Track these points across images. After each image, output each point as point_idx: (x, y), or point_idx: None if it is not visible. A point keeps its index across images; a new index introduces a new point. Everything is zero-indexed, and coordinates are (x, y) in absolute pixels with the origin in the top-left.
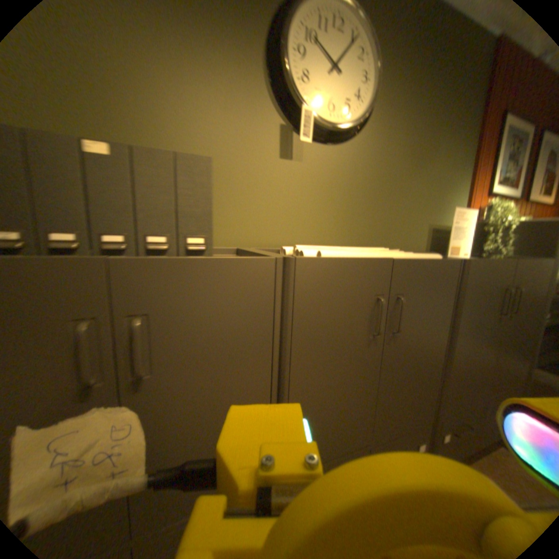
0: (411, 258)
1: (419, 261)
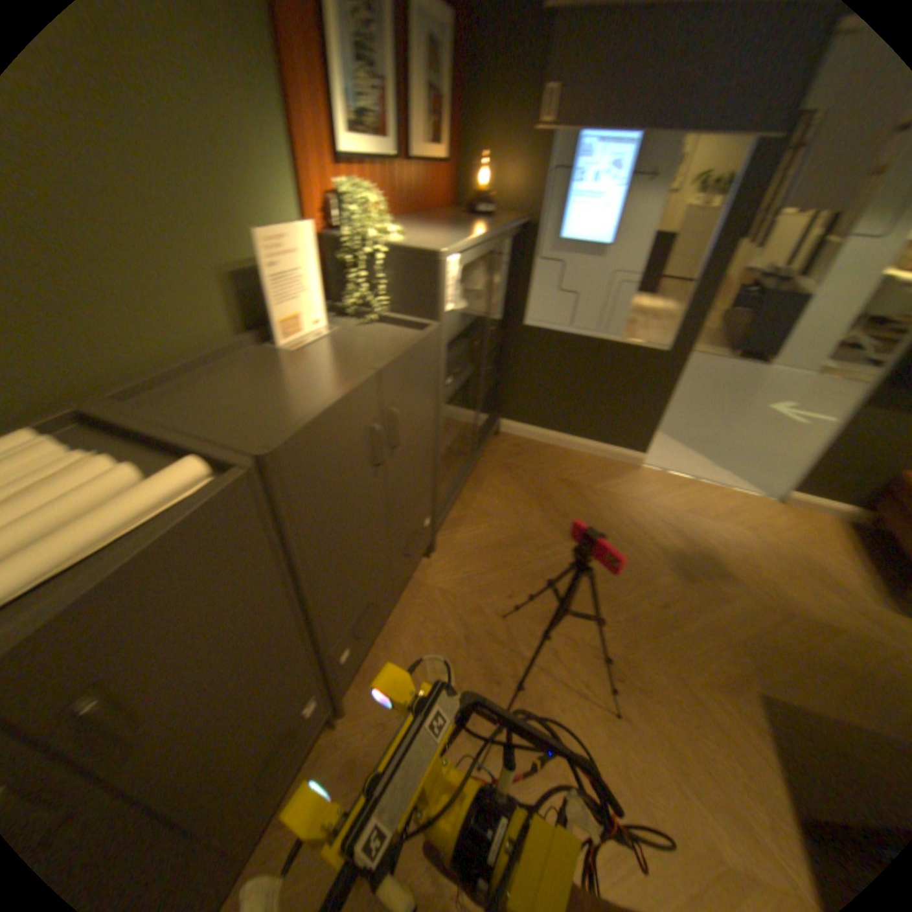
0: (101, 530)
1: (103, 580)
